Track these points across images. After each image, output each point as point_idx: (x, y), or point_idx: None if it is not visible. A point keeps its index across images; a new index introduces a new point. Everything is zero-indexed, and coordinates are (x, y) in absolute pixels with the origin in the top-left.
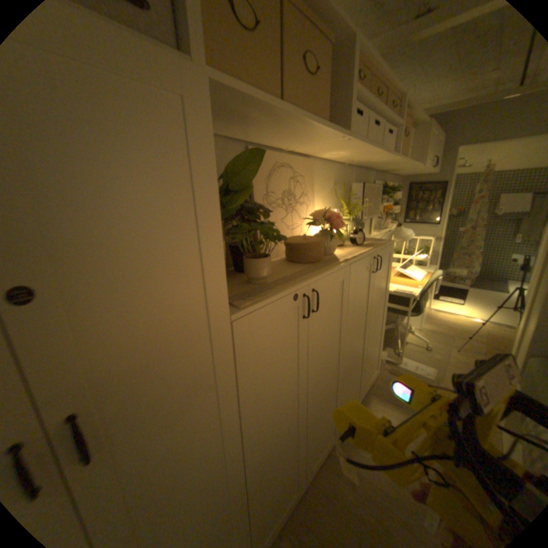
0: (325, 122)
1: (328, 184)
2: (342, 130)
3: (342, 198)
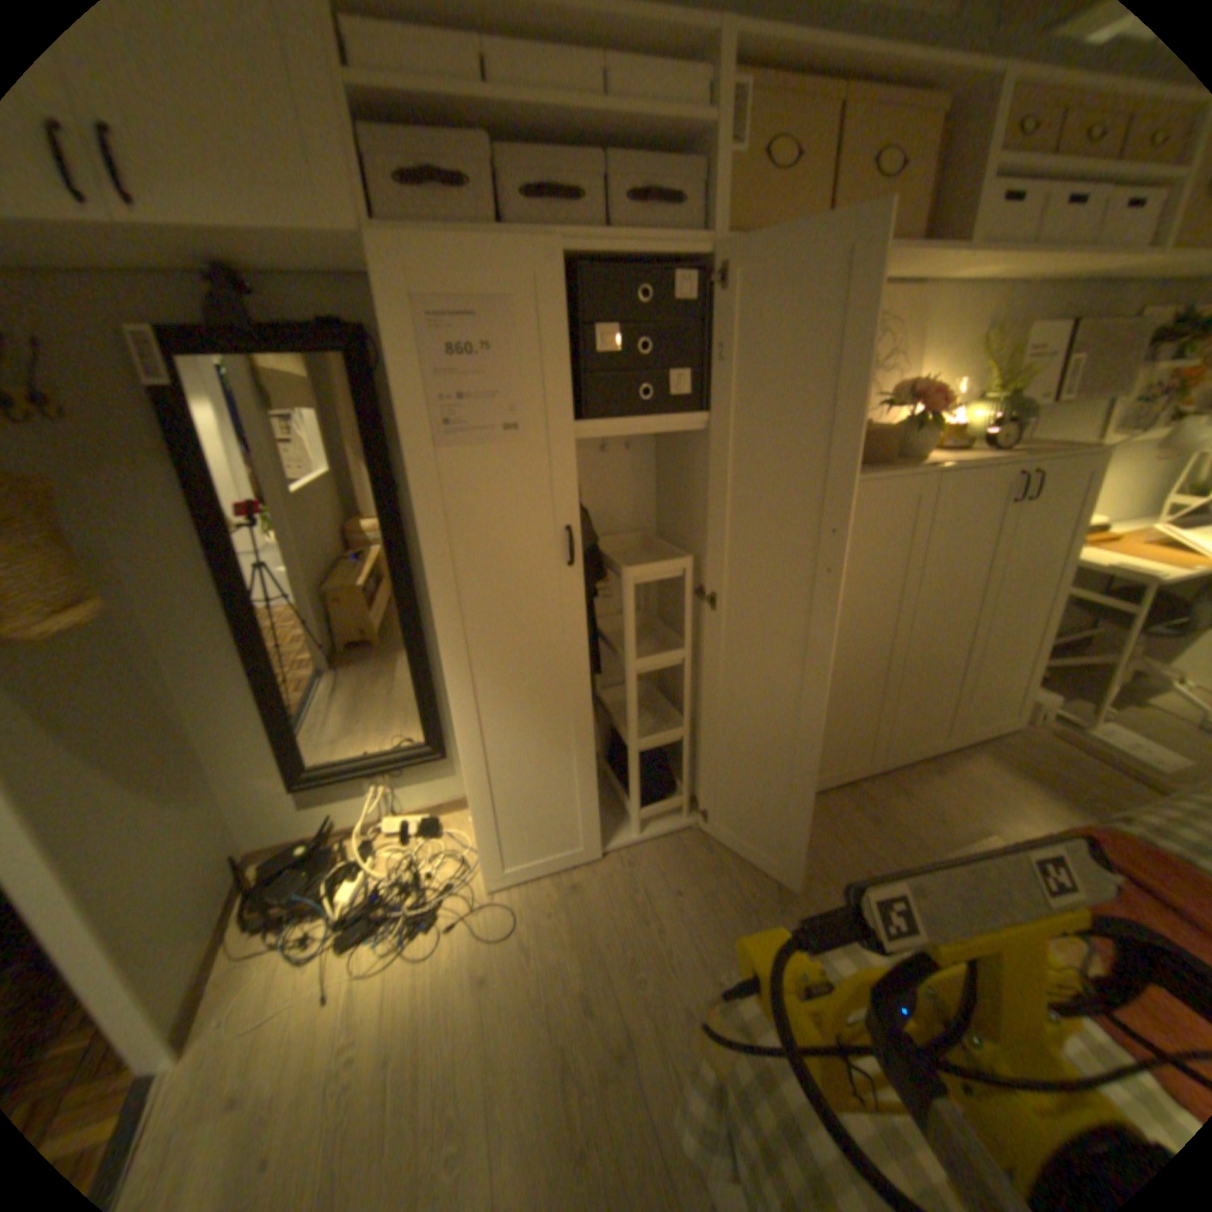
0: (907, 243)
1: (969, 330)
2: (949, 246)
3: (1008, 356)
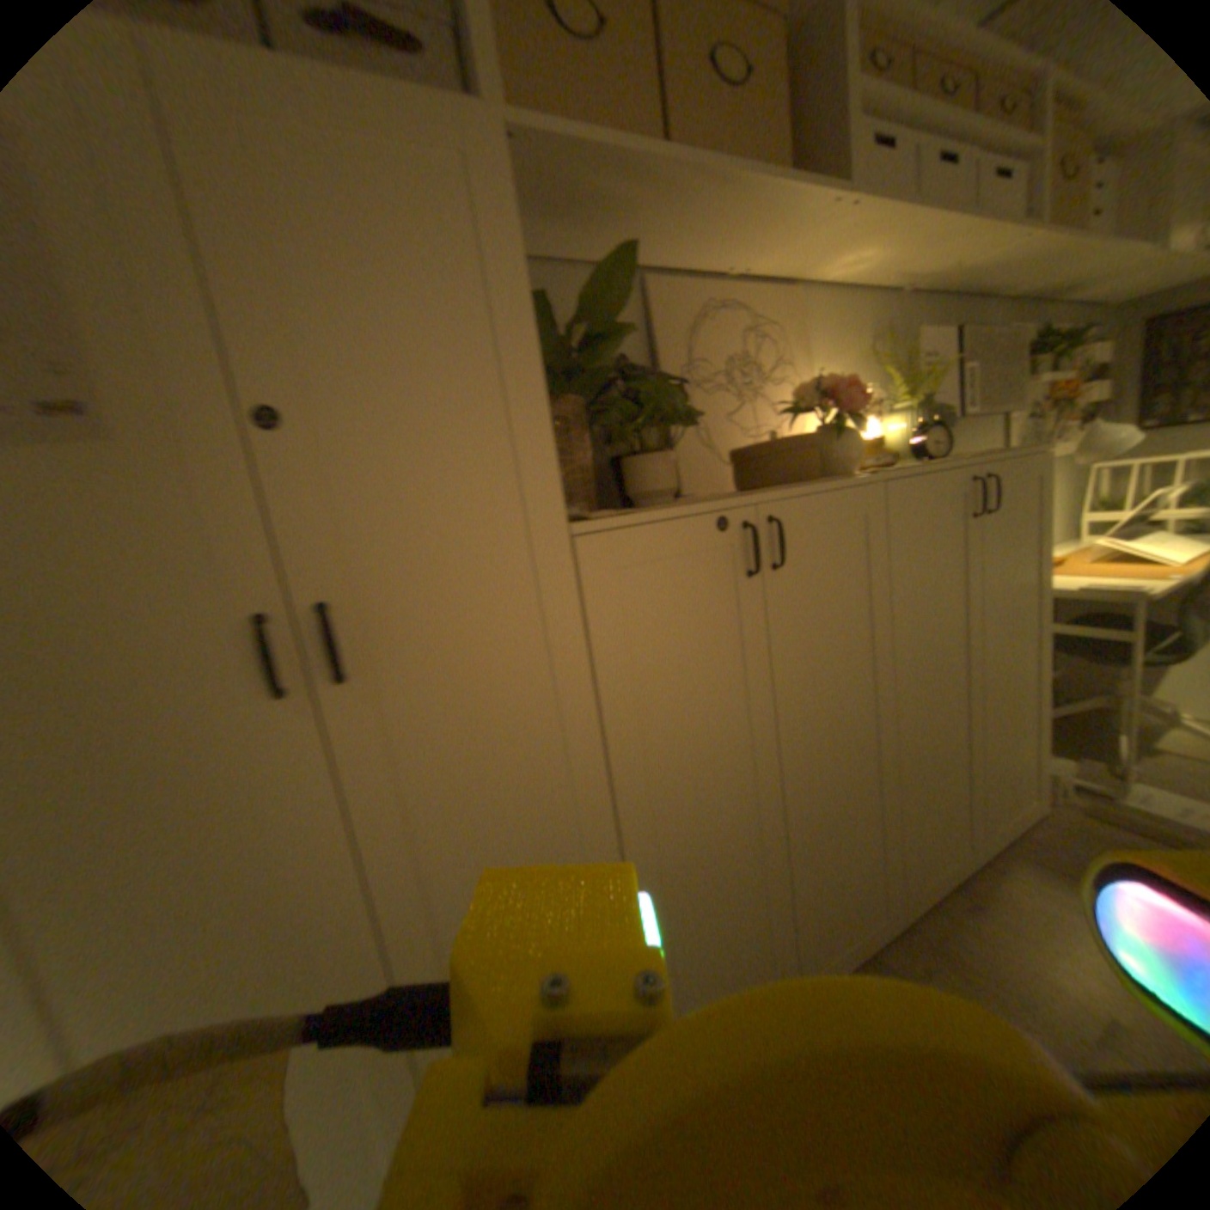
0: (778, 169)
1: (856, 339)
2: (829, 181)
3: (901, 369)
